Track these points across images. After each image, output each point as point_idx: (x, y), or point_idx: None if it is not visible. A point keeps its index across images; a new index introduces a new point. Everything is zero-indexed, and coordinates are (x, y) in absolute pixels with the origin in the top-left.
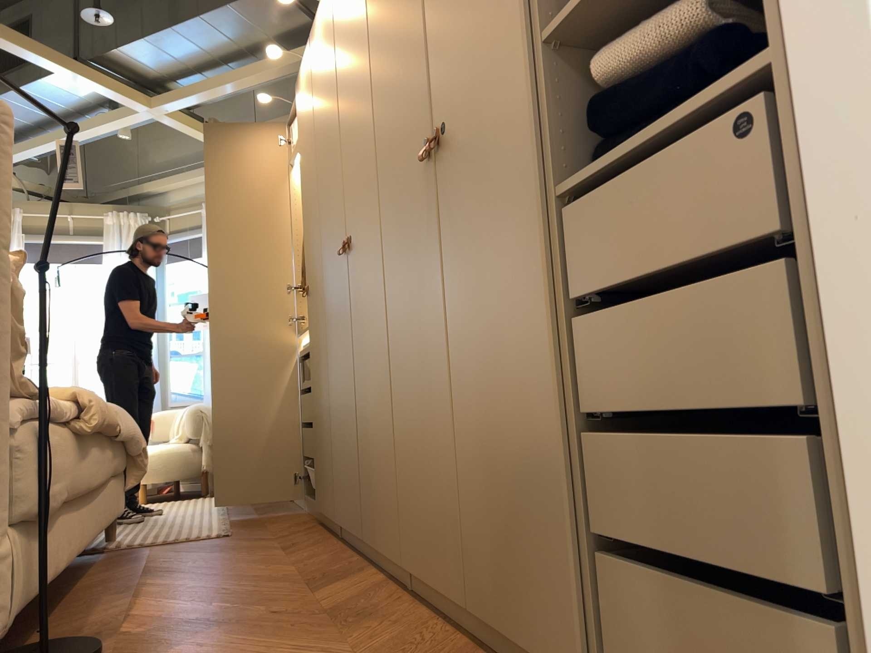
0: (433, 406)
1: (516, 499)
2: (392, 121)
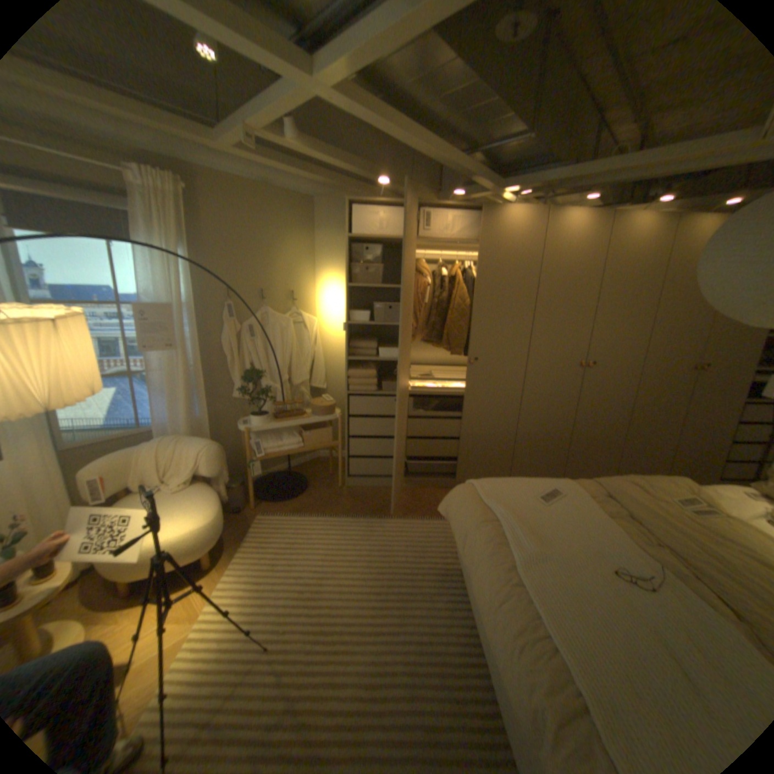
0: (665, 440)
1: (707, 461)
2: (669, 339)
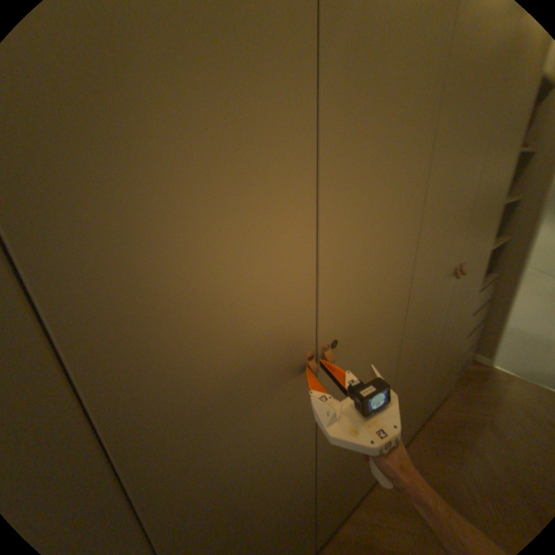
0: (424, 384)
1: (450, 374)
2: (438, 238)
